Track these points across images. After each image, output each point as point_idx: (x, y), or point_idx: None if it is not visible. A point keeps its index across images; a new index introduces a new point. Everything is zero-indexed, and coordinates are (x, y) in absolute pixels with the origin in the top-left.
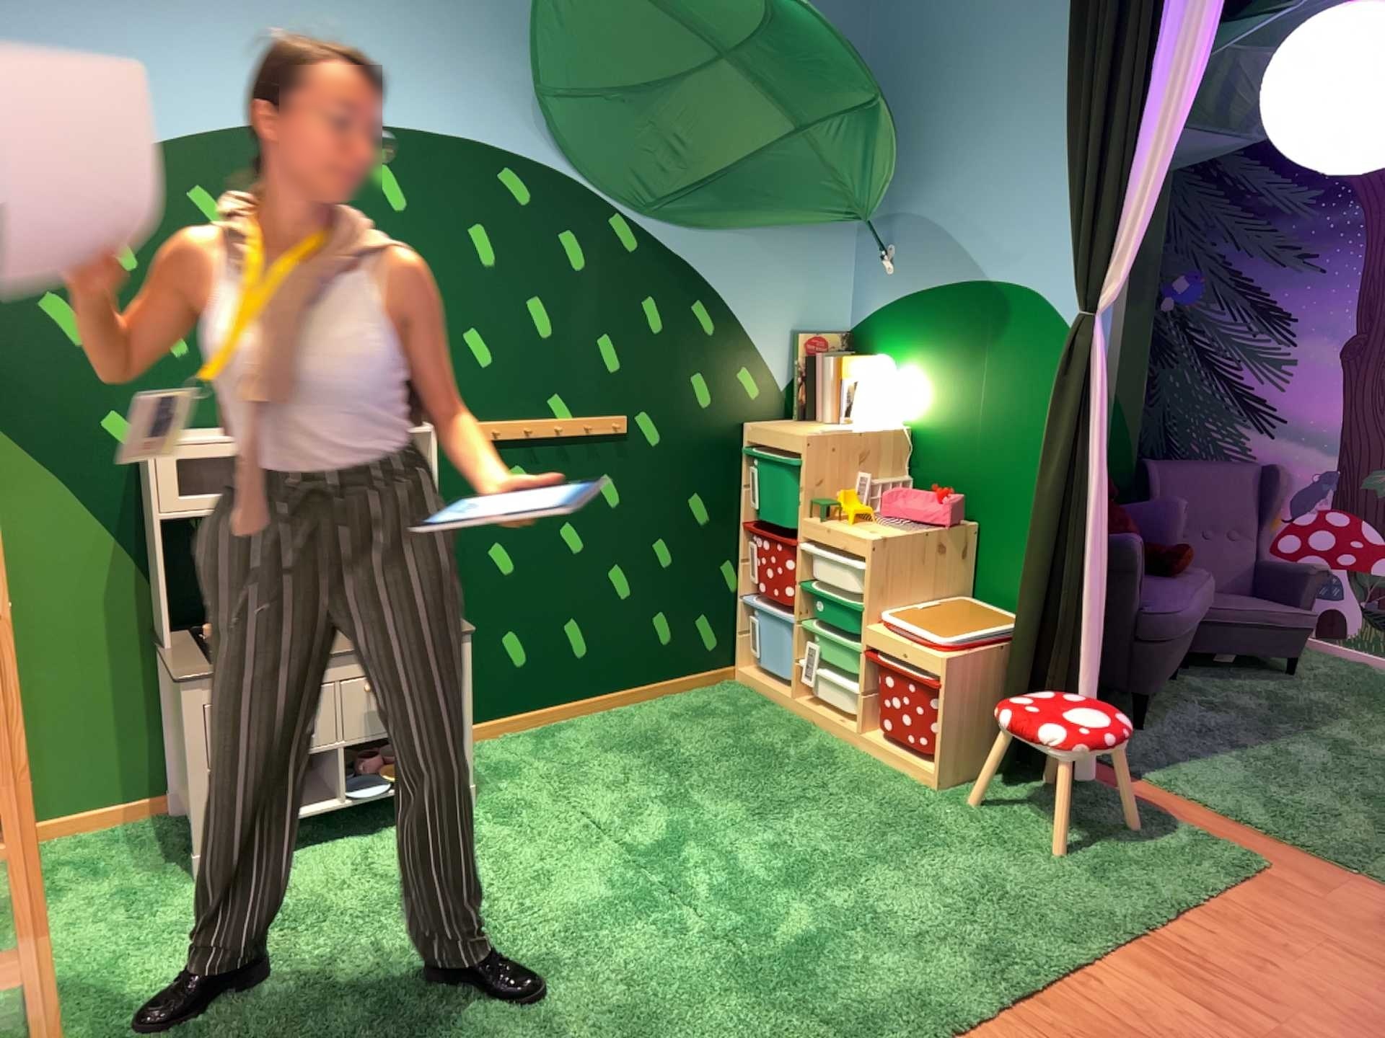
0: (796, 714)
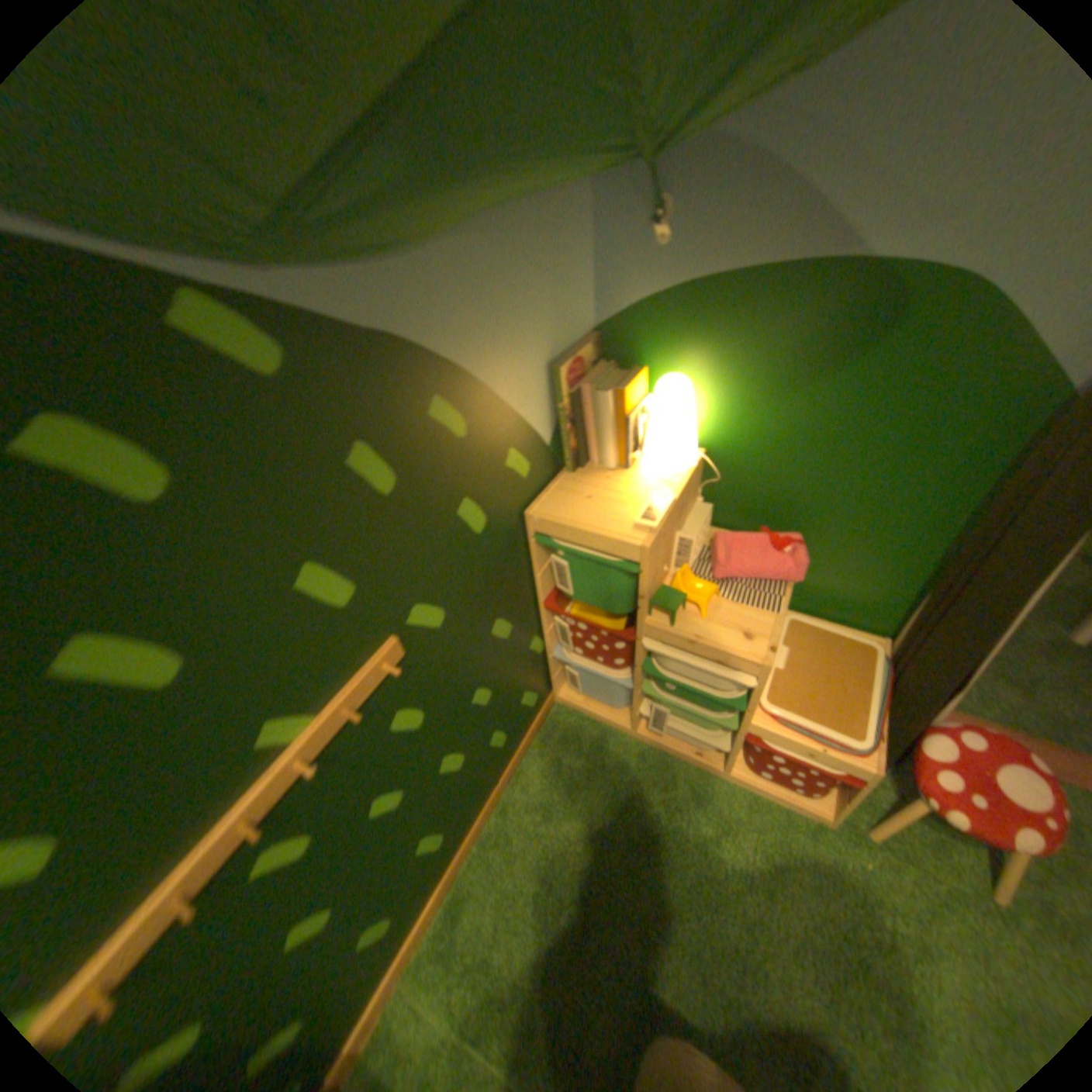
0: (639, 742)
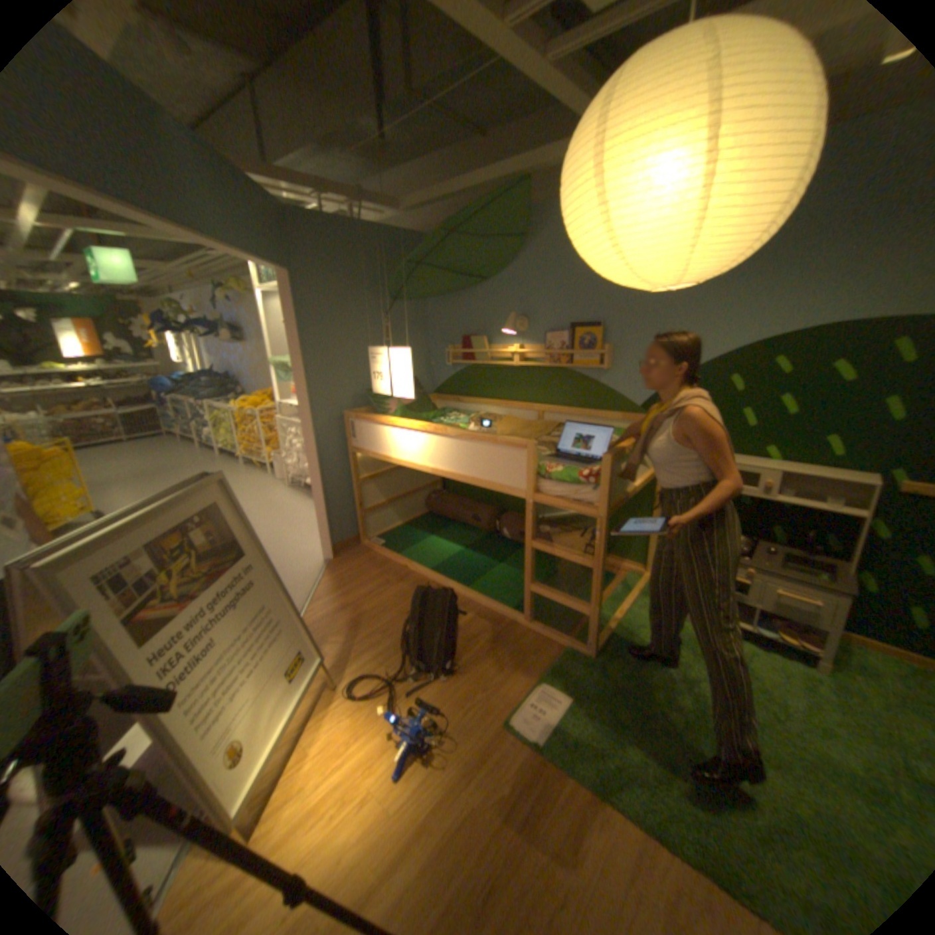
0: None
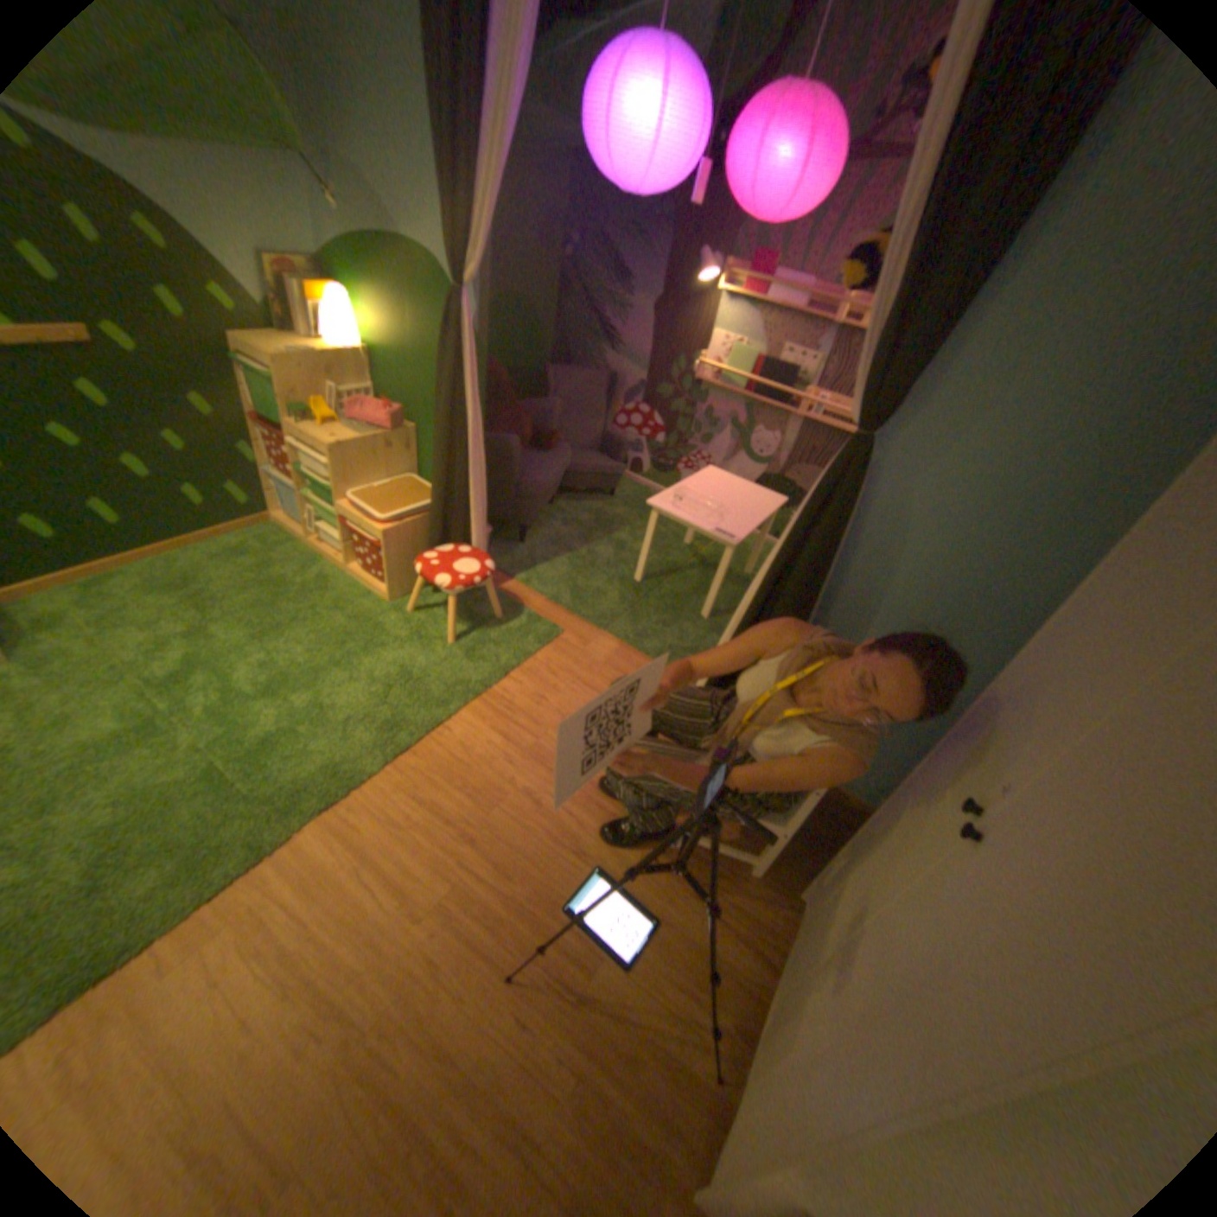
0: (308, 550)
